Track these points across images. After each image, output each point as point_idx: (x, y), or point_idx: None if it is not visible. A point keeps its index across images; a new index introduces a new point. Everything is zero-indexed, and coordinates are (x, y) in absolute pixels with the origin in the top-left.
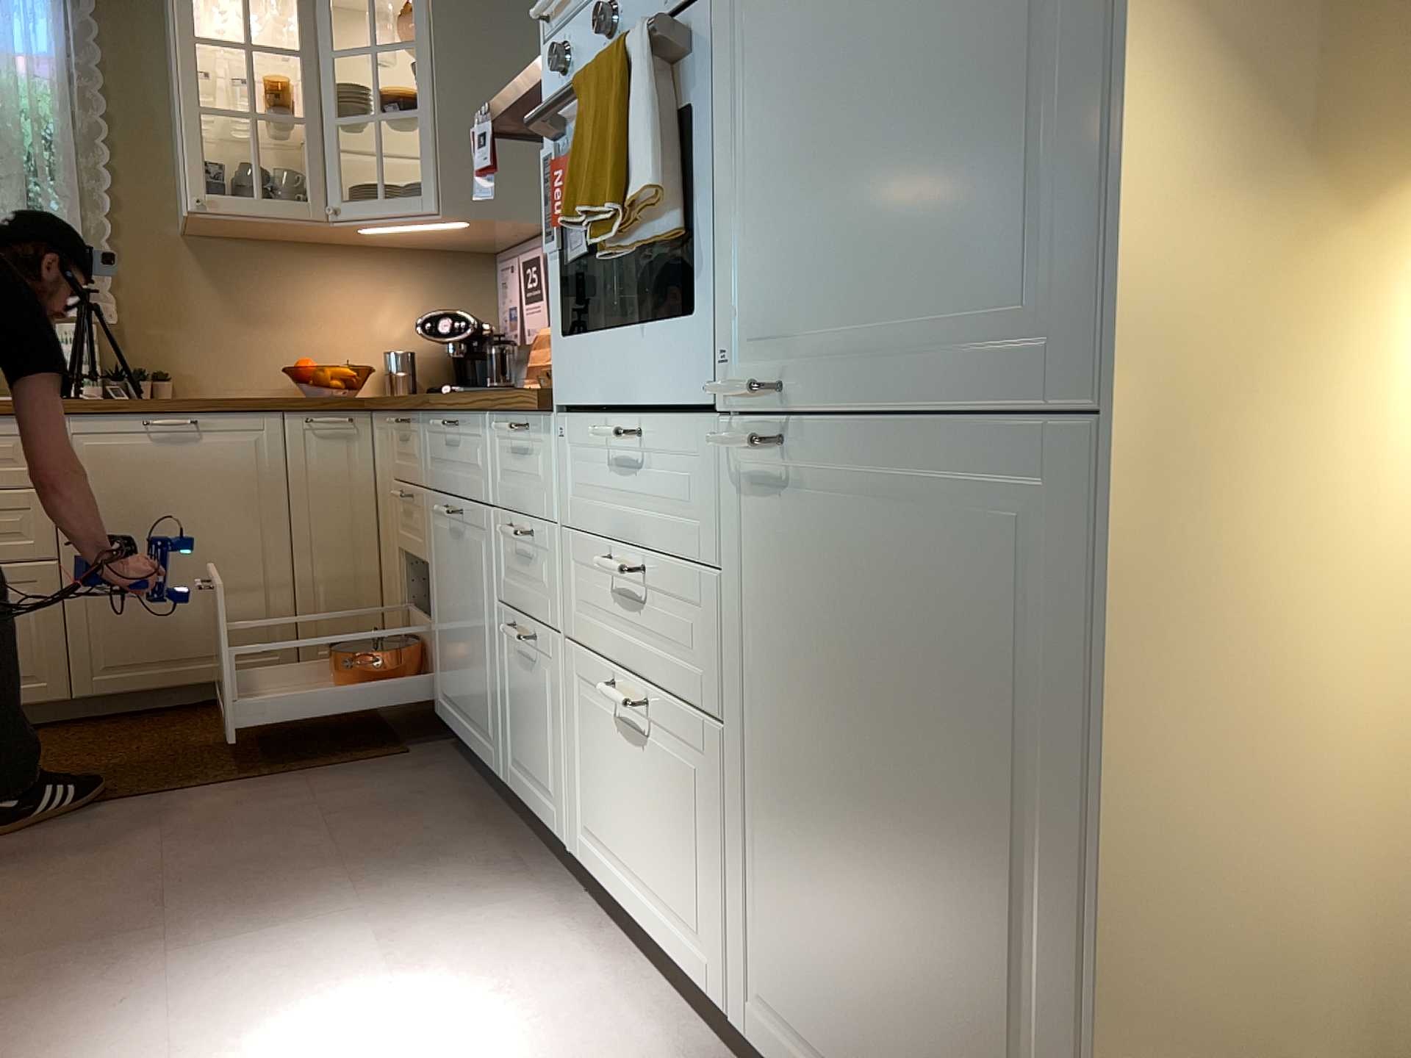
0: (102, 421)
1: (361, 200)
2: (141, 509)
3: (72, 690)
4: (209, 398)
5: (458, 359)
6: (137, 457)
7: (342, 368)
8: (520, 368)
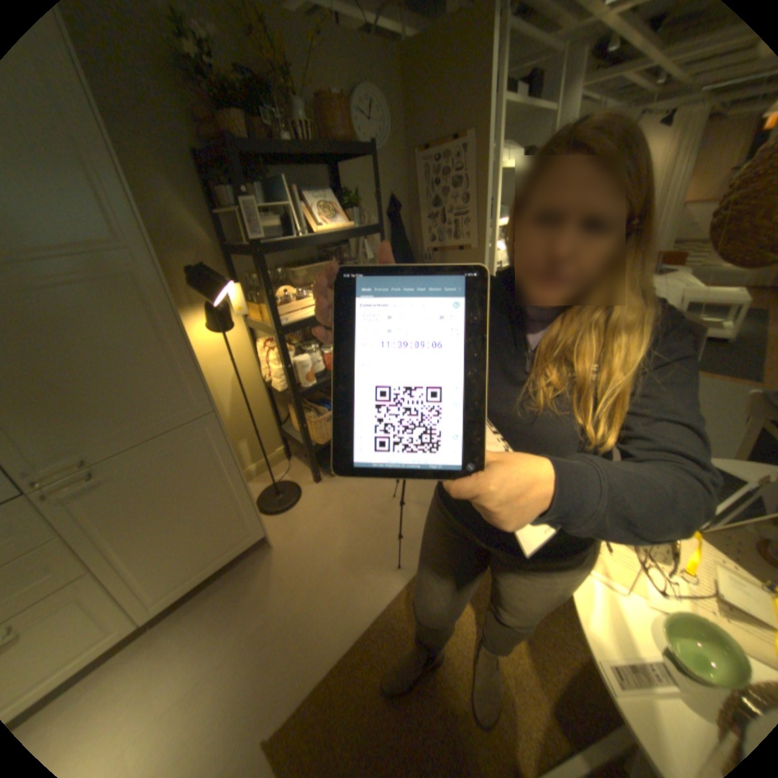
0: None
1: None
2: None
3: None
4: None
5: None
6: None
7: None
8: None
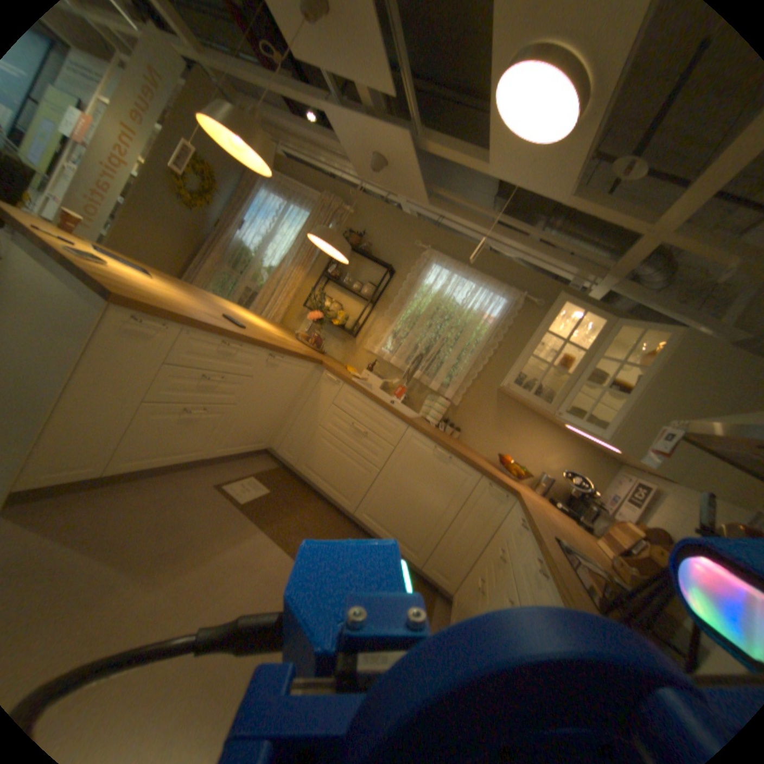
0: (422, 439)
1: (574, 416)
2: (413, 475)
3: (354, 514)
4: (468, 447)
5: (573, 496)
6: (424, 457)
7: (521, 468)
8: (602, 525)
